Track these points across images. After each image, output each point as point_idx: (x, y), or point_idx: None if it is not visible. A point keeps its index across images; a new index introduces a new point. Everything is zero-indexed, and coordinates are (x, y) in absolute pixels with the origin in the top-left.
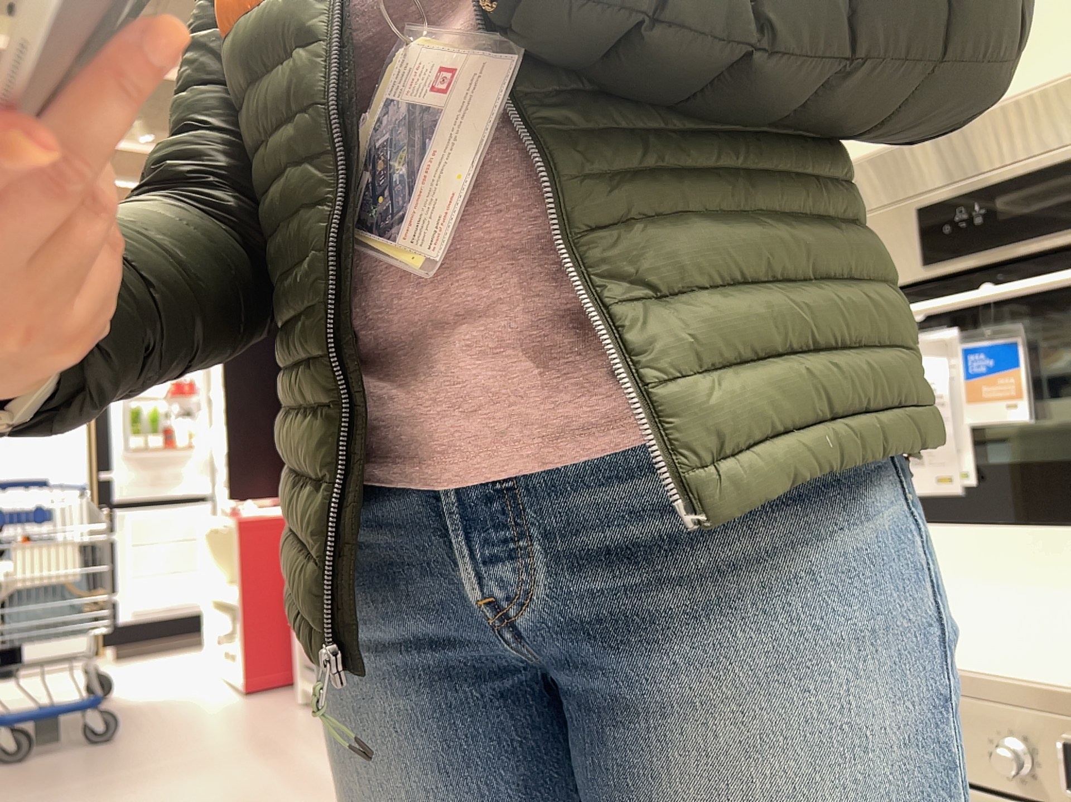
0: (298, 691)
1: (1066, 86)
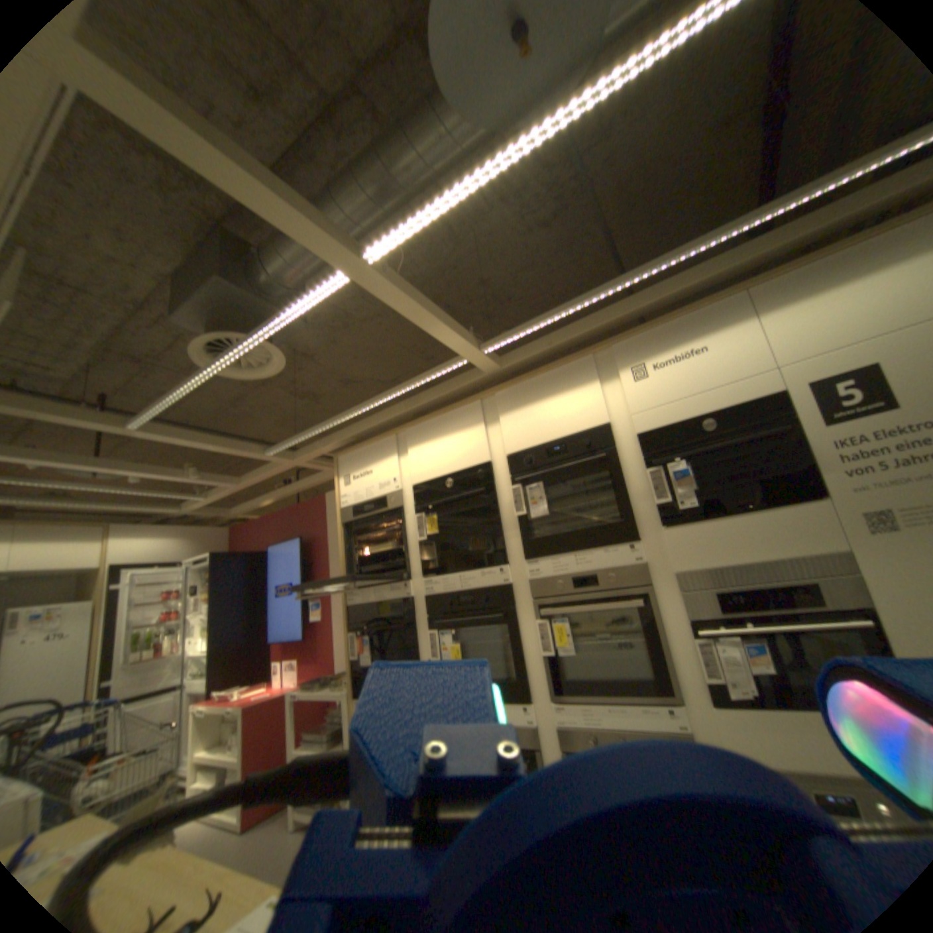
0: (290, 821)
1: (758, 560)
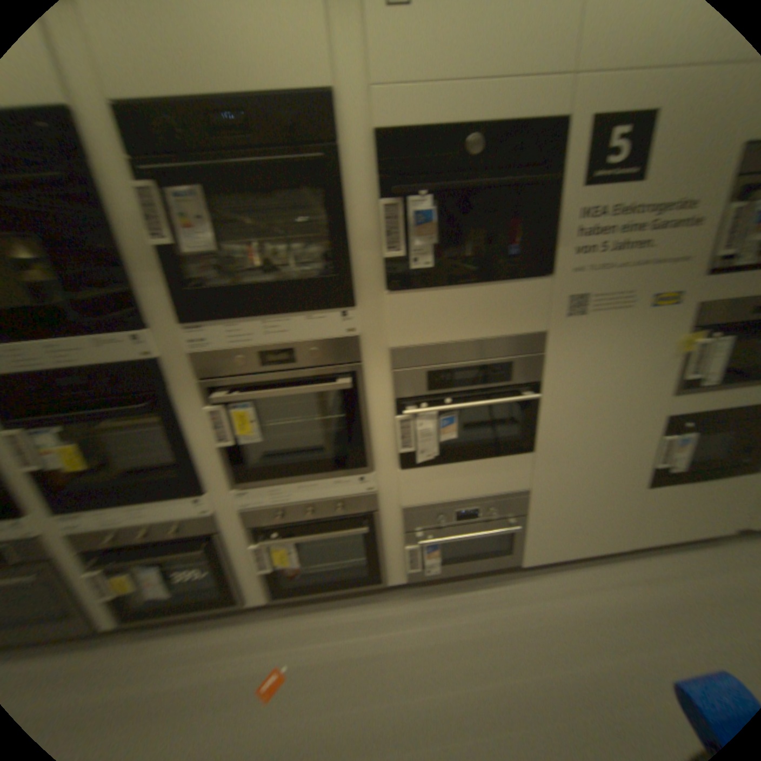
0: None
1: (470, 338)
